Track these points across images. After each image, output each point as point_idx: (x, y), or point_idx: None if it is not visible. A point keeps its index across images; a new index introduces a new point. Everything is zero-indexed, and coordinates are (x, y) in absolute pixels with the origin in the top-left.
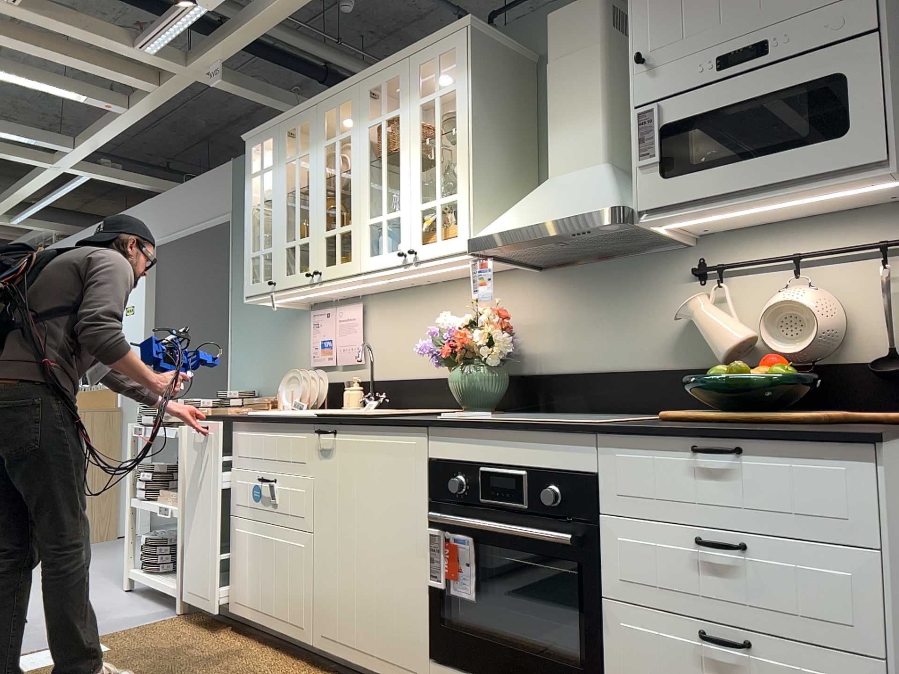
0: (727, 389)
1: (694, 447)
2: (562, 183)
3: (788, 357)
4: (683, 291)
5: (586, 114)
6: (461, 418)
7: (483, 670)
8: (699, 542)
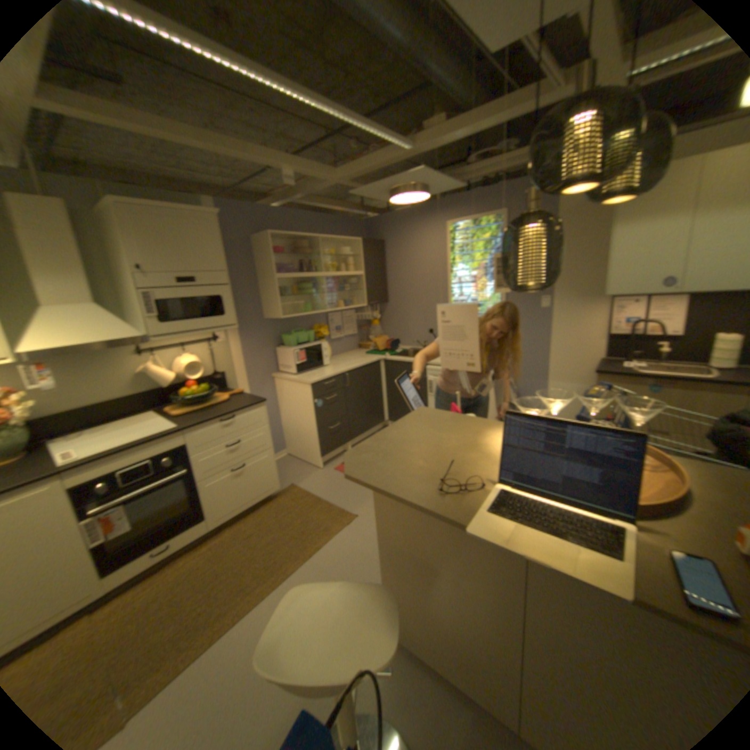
0: (192, 400)
1: (218, 422)
2: (66, 314)
3: (186, 381)
4: (128, 361)
5: (68, 274)
6: (78, 460)
7: (138, 555)
8: (227, 448)
